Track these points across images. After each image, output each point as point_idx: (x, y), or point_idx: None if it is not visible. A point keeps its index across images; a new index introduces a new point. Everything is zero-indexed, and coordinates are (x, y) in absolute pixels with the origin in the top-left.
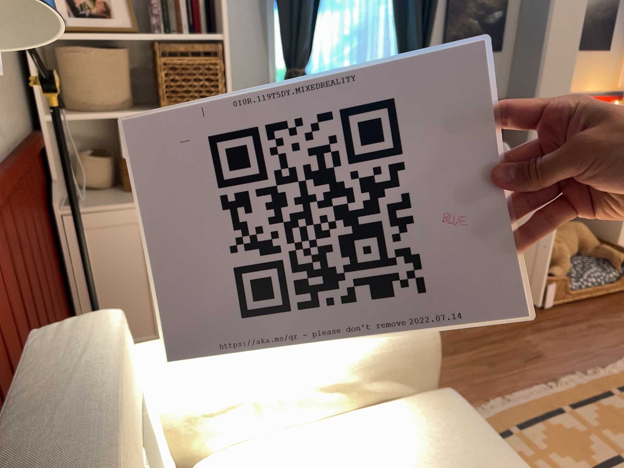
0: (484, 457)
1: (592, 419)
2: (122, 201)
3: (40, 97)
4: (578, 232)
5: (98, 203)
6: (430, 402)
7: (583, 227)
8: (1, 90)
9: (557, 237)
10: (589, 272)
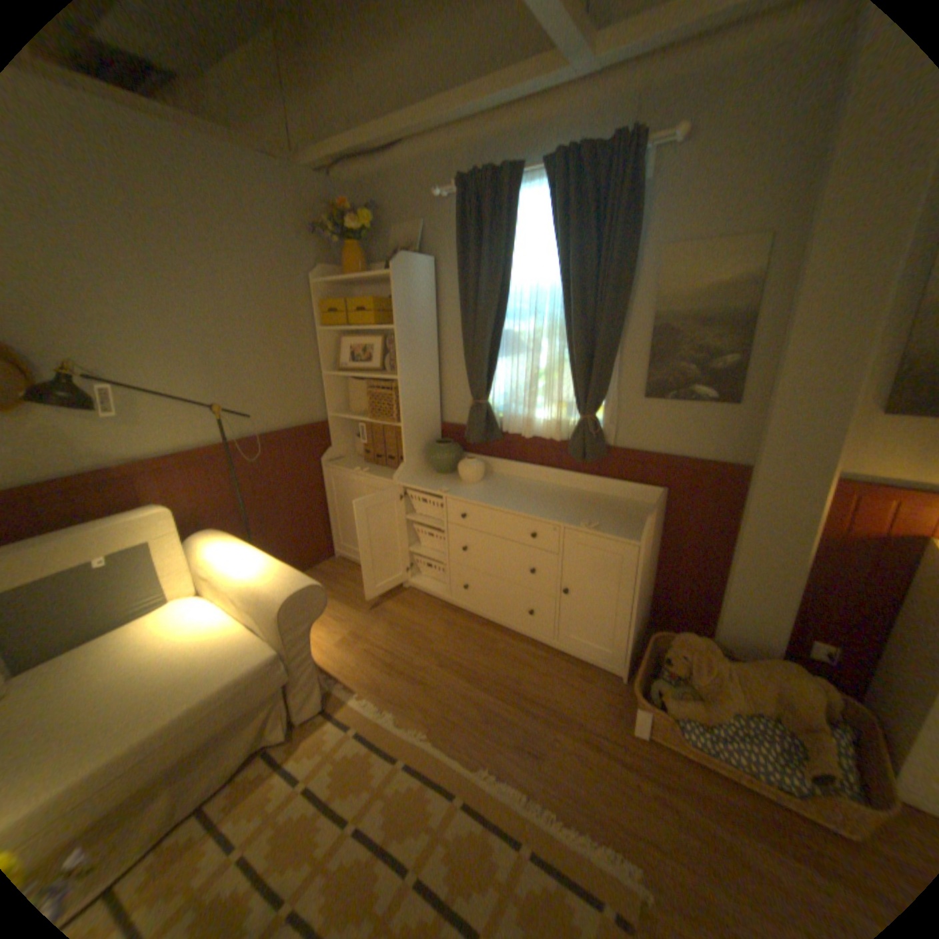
0: (200, 683)
1: (457, 832)
2: (352, 466)
3: (329, 403)
4: (784, 690)
5: (343, 464)
6: (255, 649)
7: (803, 689)
8: (281, 401)
9: (738, 674)
10: (746, 747)
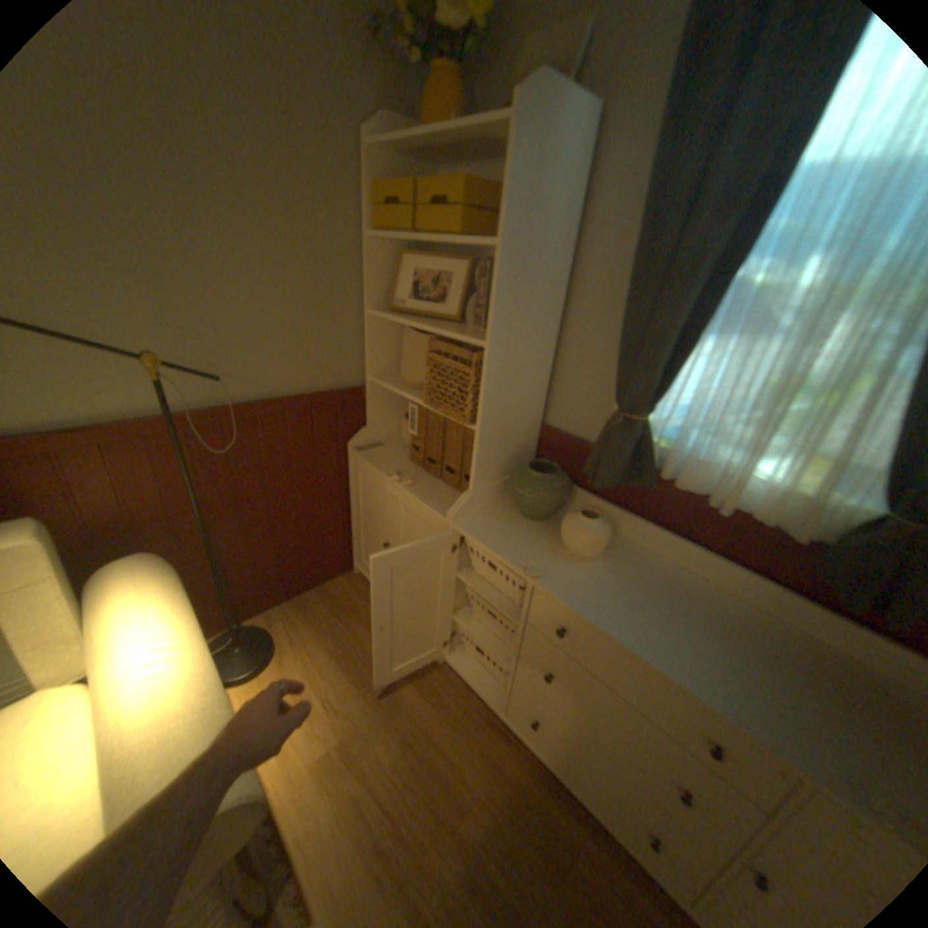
0: None
1: None
2: (389, 466)
3: (370, 360)
4: None
5: (378, 458)
6: None
7: None
8: (292, 351)
9: None
10: None
